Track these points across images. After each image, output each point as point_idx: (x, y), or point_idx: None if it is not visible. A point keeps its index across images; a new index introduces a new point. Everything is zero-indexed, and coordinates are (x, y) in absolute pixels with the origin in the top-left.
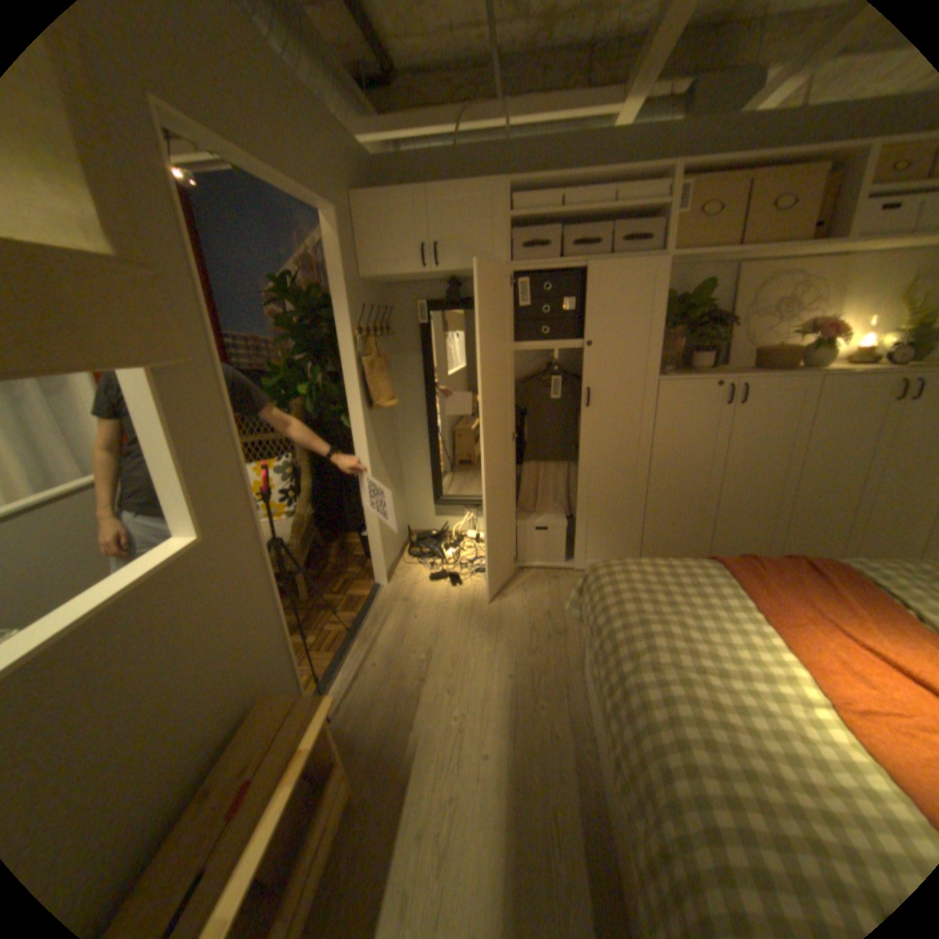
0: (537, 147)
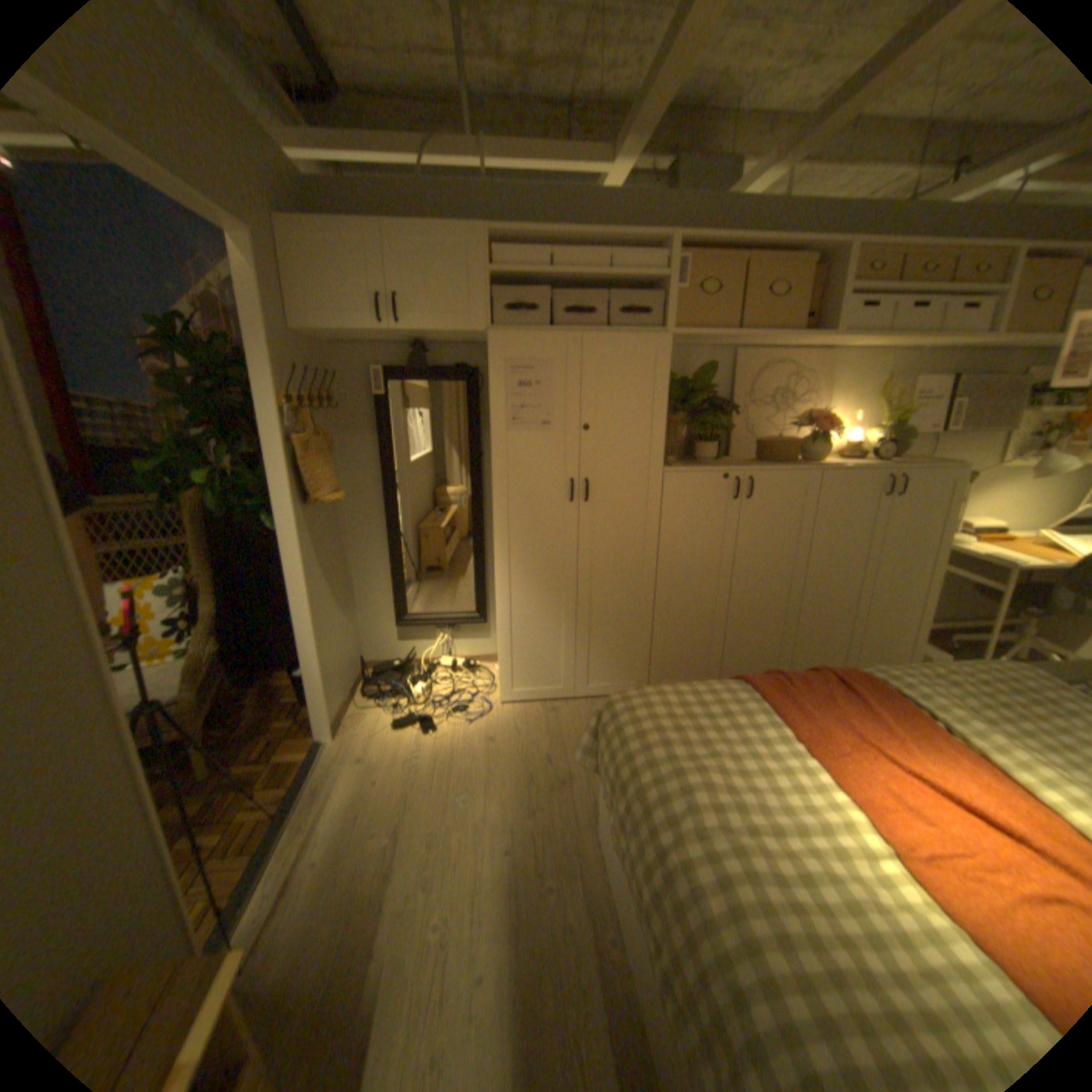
0: (518, 196)
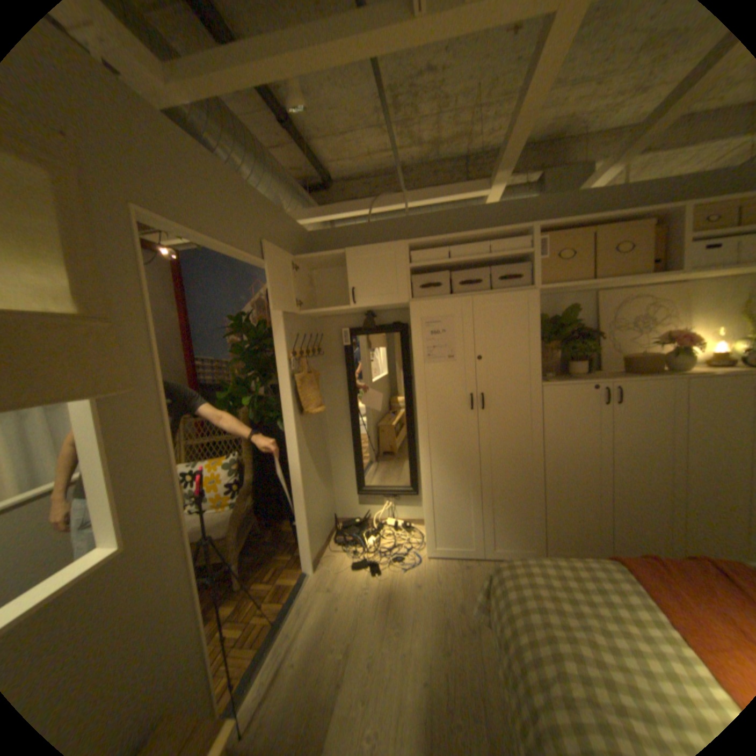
0: (428, 220)
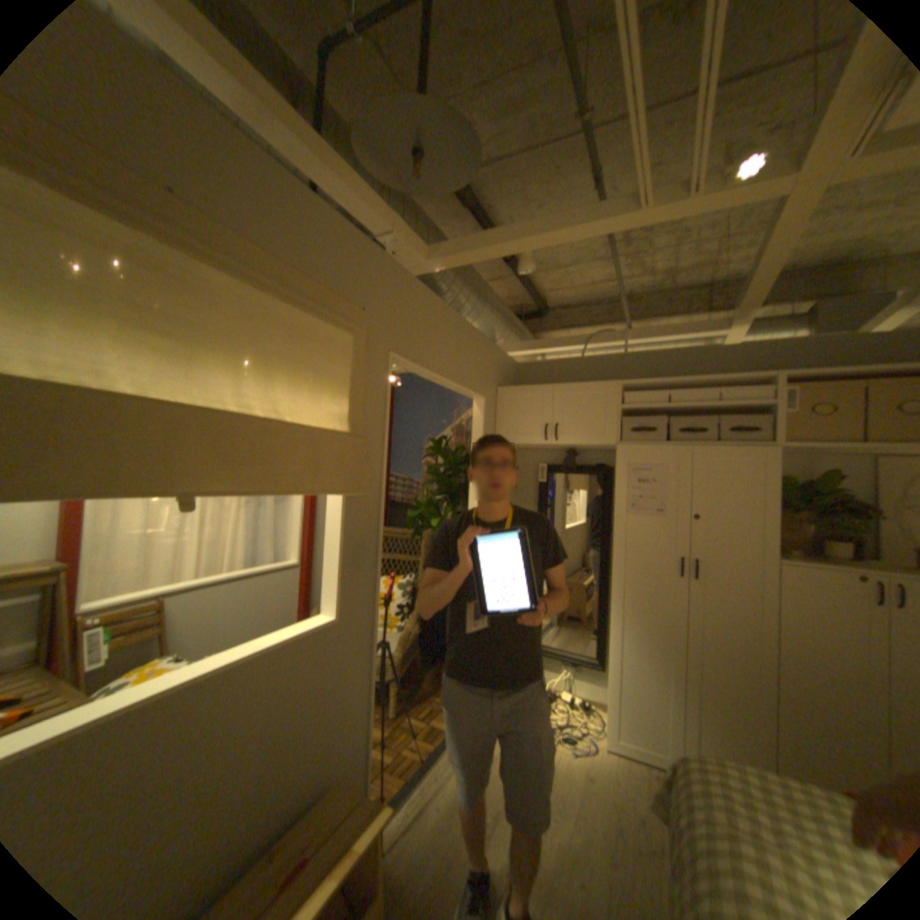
0: (649, 360)
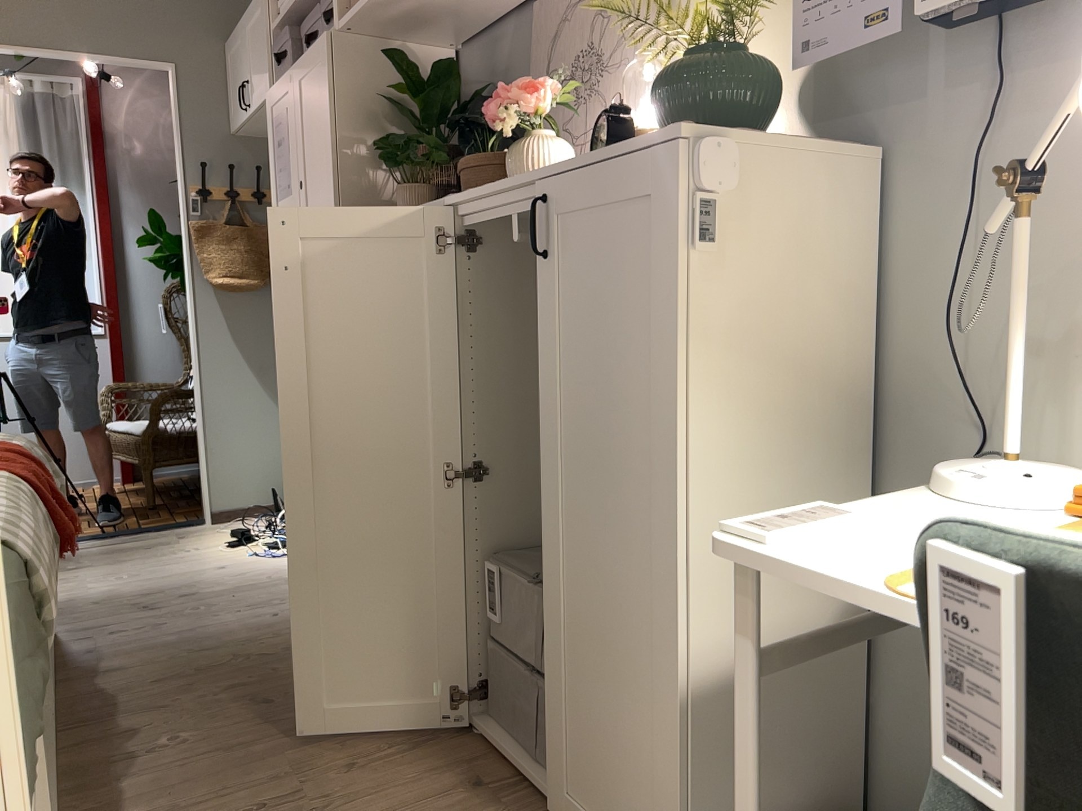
0: None
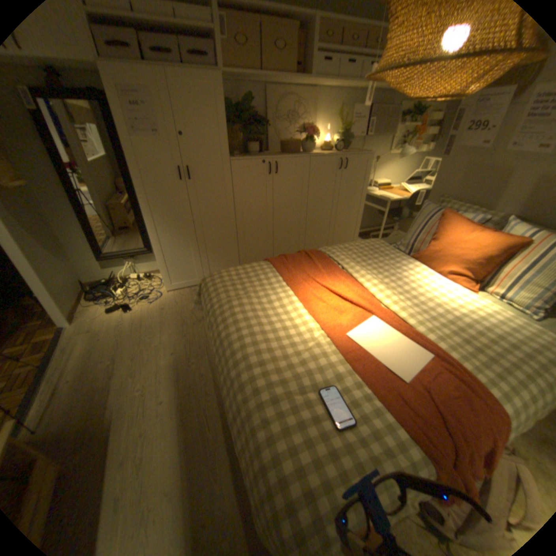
0: None
